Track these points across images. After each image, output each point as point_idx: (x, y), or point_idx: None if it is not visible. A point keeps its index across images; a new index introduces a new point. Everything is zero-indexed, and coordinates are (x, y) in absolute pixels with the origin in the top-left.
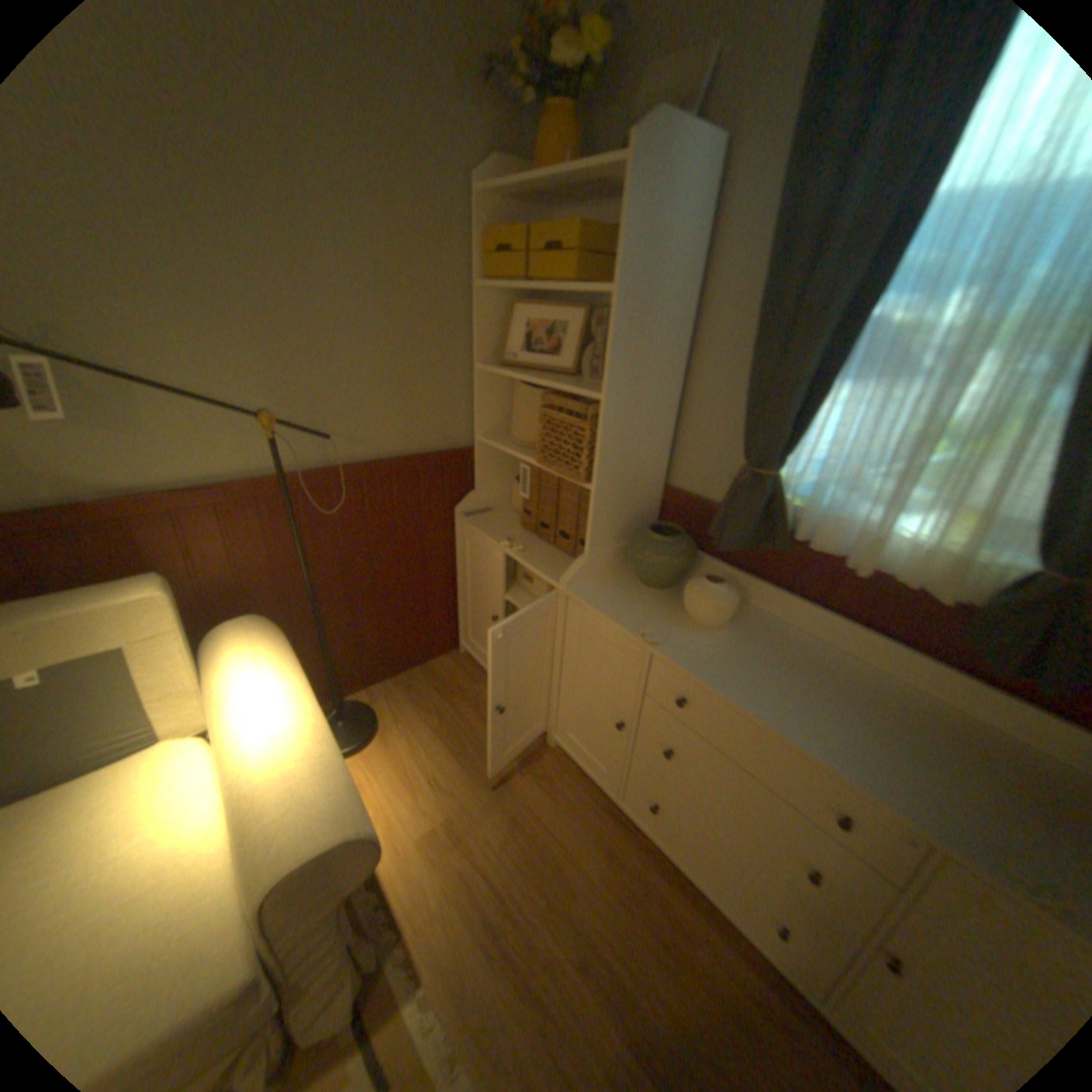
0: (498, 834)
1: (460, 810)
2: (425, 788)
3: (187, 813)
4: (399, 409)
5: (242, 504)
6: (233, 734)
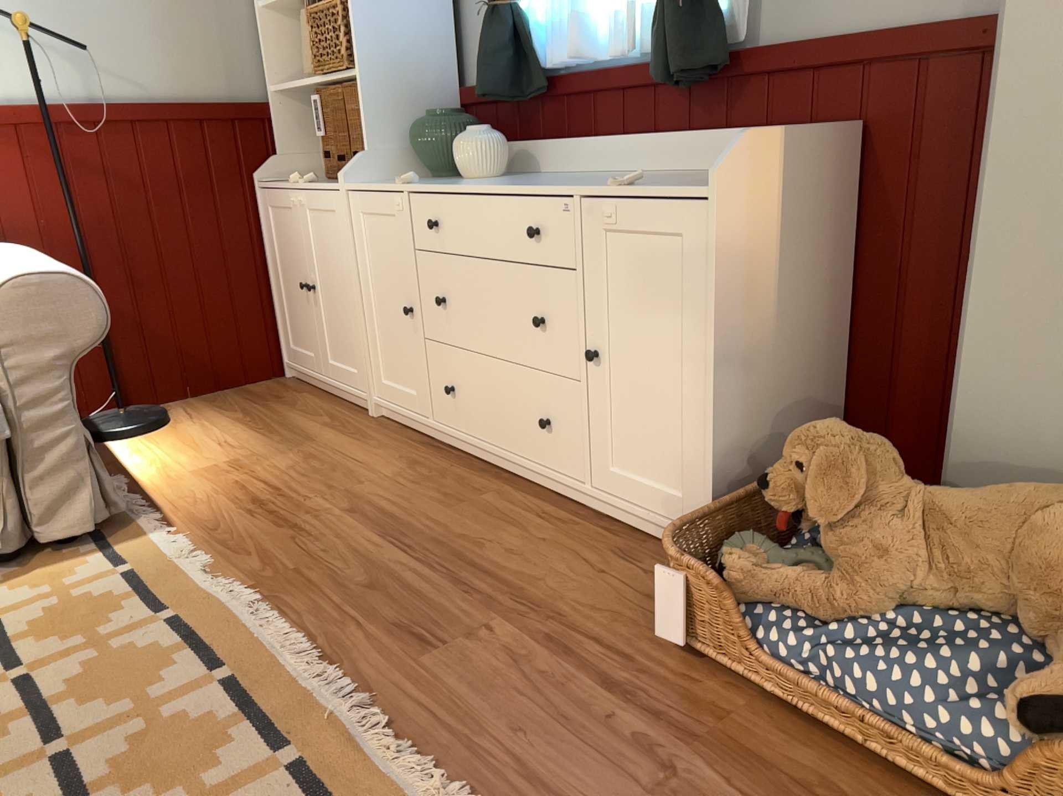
0: (287, 462)
1: (249, 454)
2: (213, 447)
3: None
4: (174, 53)
5: (5, 136)
6: None
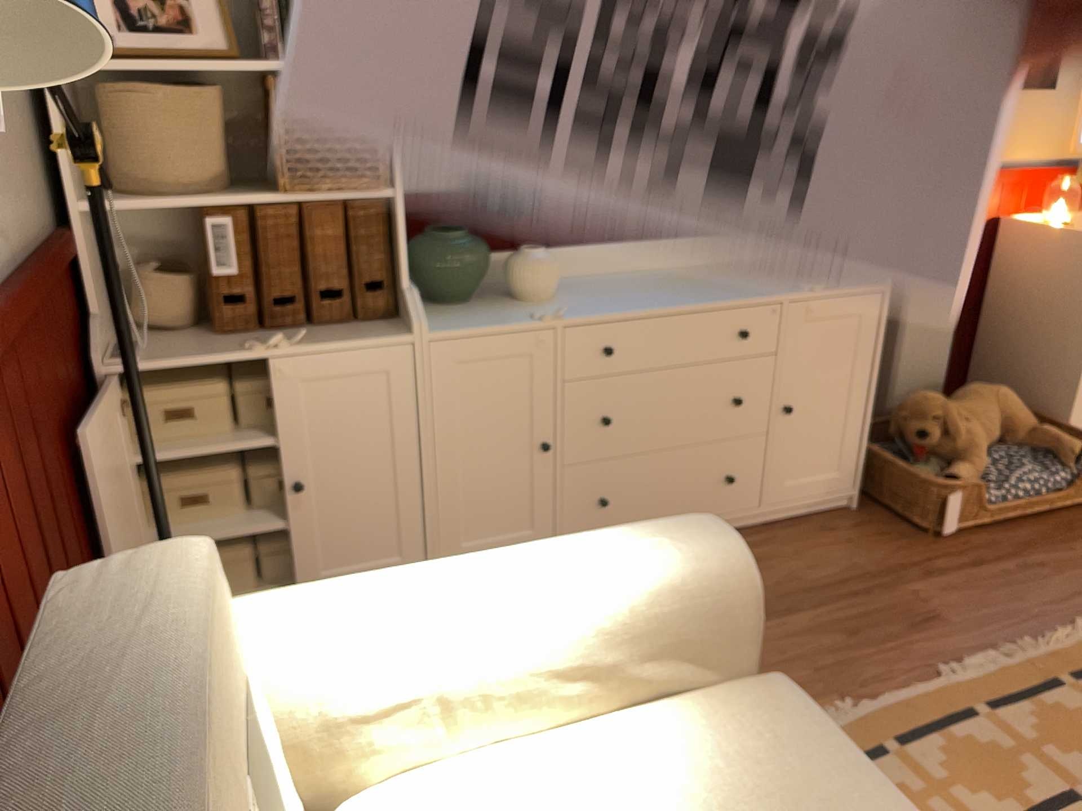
0: None
1: None
2: None
3: (526, 771)
4: (2, 156)
5: None
6: (489, 612)
